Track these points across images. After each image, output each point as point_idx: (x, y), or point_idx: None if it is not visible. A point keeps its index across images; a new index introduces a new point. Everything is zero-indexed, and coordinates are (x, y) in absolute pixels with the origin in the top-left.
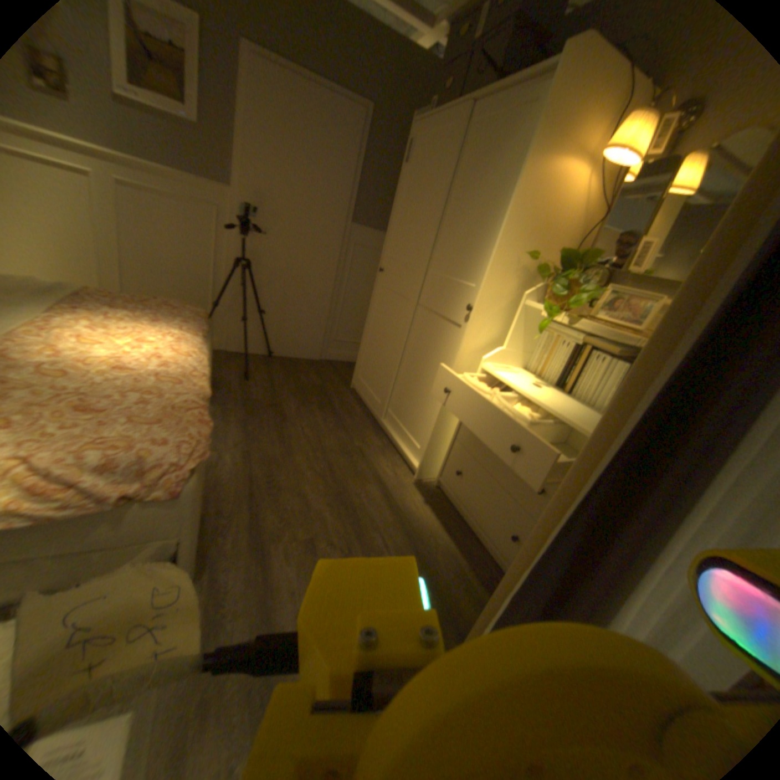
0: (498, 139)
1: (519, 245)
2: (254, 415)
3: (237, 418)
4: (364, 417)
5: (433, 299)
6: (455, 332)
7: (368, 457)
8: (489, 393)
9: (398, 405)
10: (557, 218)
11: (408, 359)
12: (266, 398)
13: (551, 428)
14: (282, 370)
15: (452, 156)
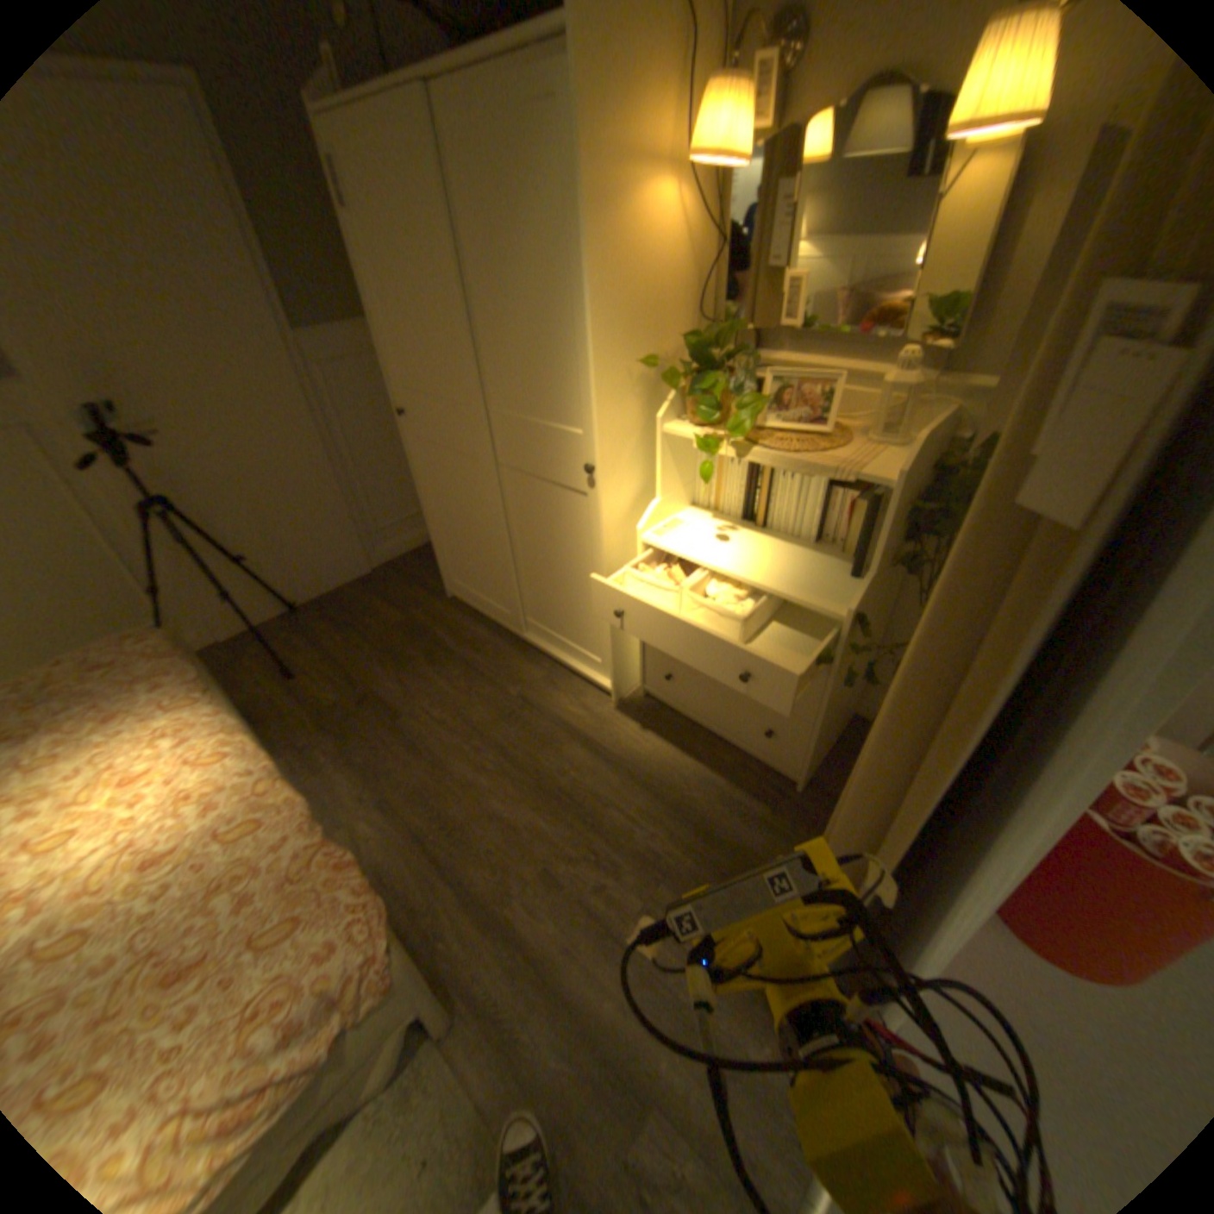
0: (511, 172)
1: (622, 355)
2: (350, 737)
3: (329, 756)
4: (498, 642)
5: (522, 456)
6: (582, 504)
7: (540, 706)
8: (668, 577)
9: (541, 611)
10: (658, 283)
11: (523, 547)
12: (346, 696)
13: (767, 607)
14: (331, 627)
15: (437, 204)
